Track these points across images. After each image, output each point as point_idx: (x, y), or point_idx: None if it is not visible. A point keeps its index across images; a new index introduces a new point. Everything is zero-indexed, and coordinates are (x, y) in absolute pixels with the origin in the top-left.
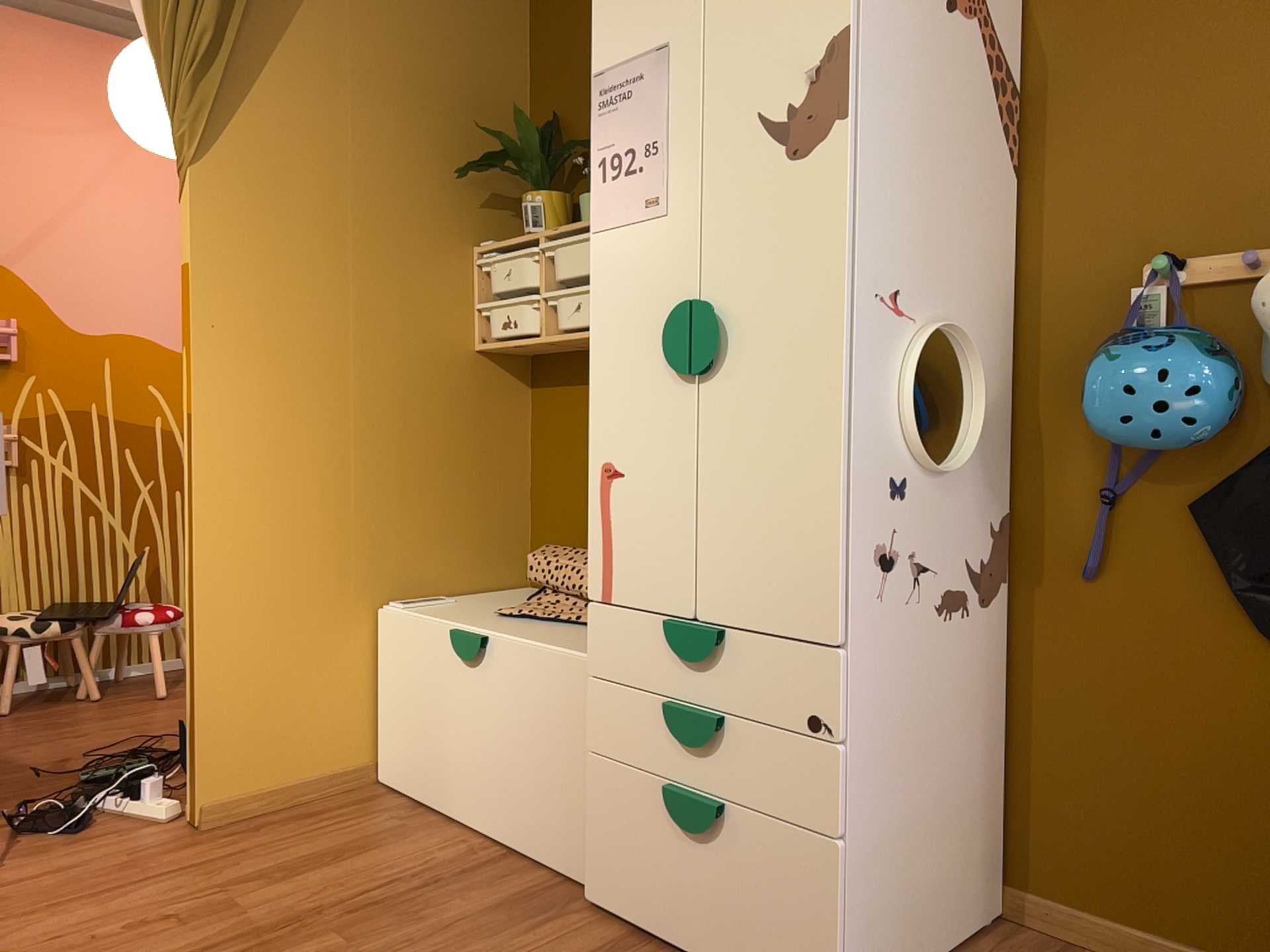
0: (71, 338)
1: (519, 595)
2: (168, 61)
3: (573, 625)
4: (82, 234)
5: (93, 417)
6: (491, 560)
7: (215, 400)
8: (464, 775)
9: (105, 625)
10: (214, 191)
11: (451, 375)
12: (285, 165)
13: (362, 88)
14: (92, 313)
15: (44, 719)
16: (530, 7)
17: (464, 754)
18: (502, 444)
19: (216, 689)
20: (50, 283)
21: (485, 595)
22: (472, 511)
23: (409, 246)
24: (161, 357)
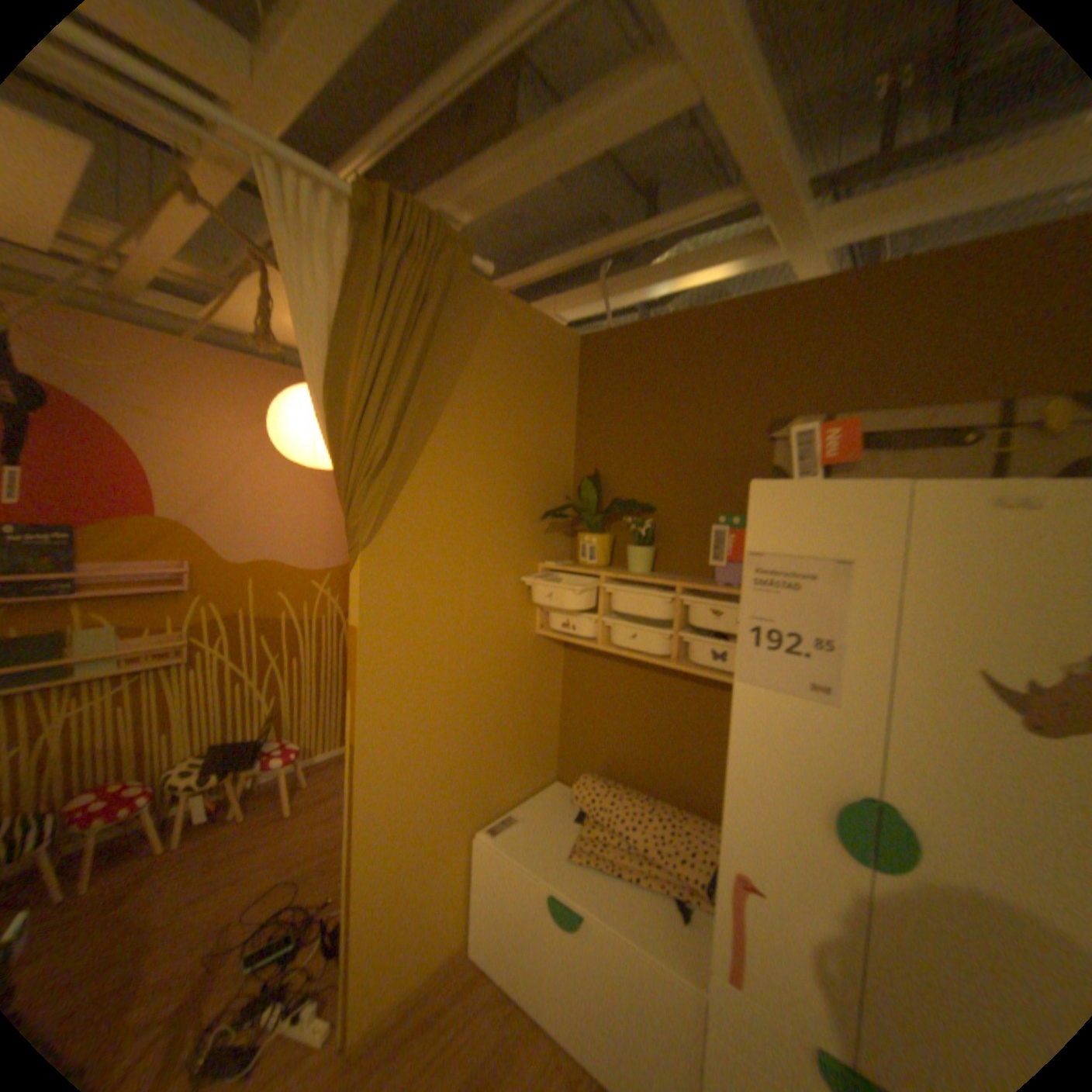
0: (224, 568)
1: (560, 802)
2: (341, 461)
3: (637, 888)
4: (233, 497)
5: (238, 619)
6: (538, 771)
7: (372, 731)
8: (555, 1003)
9: (247, 772)
10: (376, 567)
11: (522, 655)
12: (426, 534)
13: (478, 464)
14: (239, 550)
15: (206, 857)
16: (577, 388)
17: (556, 988)
18: (547, 691)
19: (365, 948)
20: (210, 532)
21: (537, 803)
22: (529, 744)
23: (502, 573)
24: (285, 573)
